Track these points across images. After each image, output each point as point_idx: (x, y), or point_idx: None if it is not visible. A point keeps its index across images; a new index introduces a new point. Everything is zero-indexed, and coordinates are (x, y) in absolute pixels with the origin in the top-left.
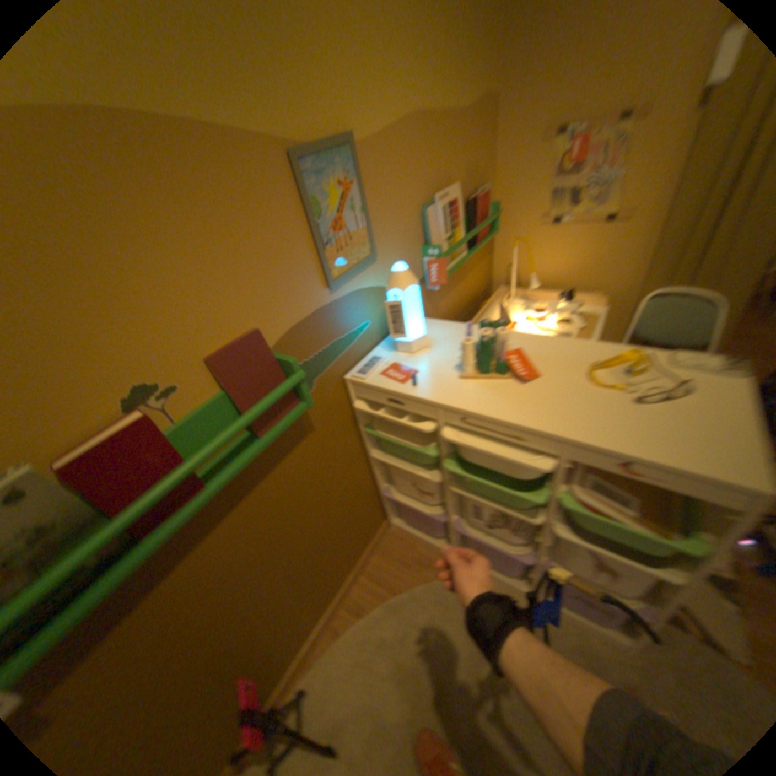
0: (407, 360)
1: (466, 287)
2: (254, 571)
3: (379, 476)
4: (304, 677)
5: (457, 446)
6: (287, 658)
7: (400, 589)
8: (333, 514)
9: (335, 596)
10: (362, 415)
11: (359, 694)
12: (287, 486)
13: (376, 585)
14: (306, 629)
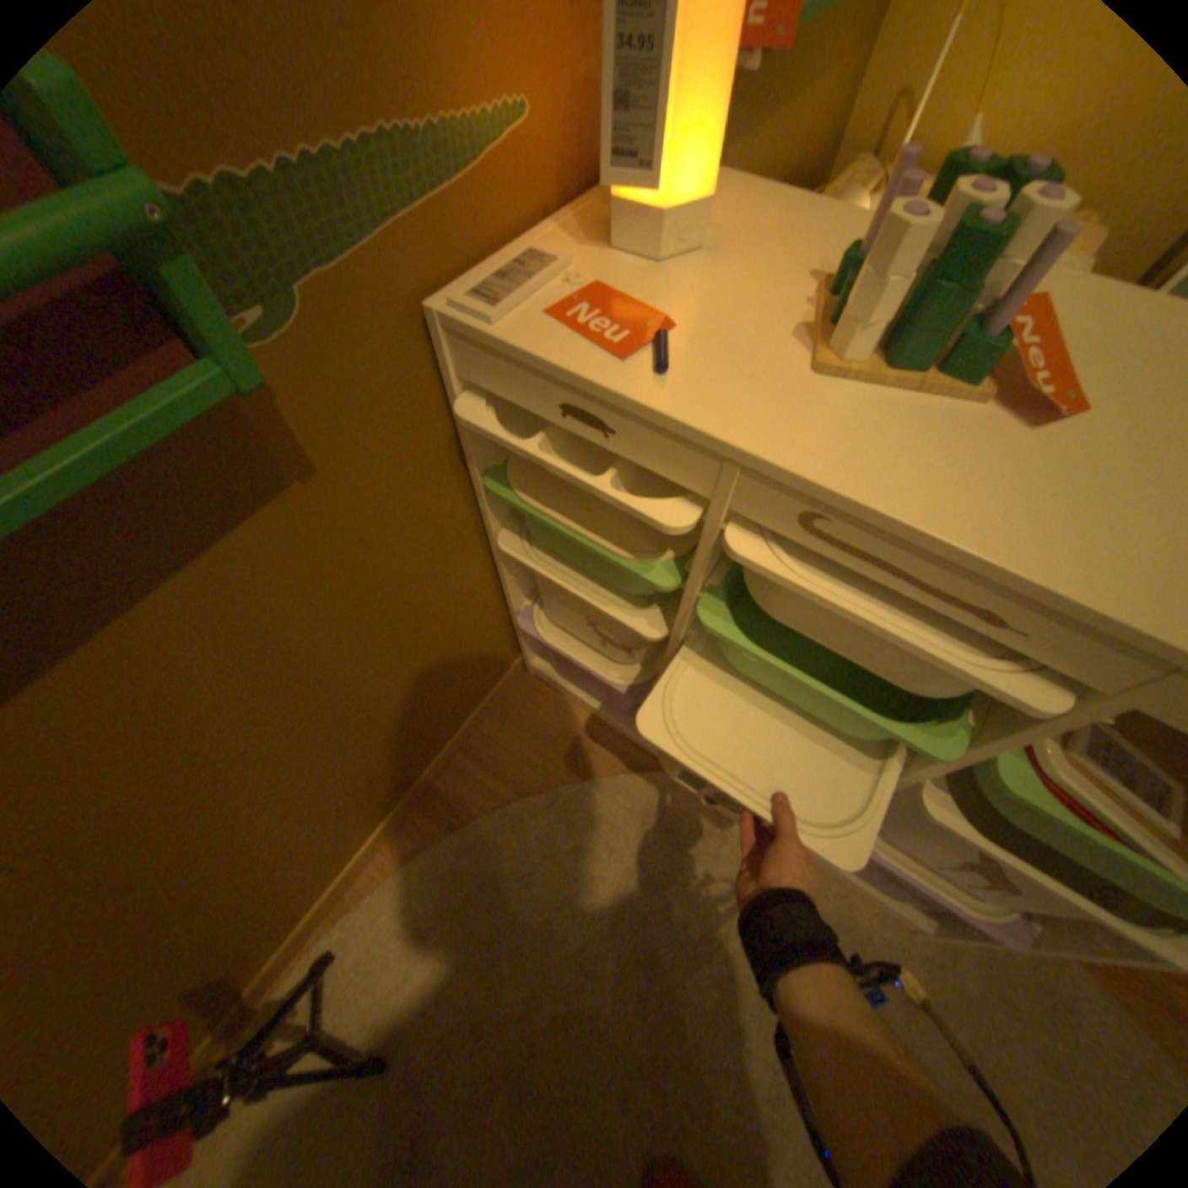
0: (646, 282)
1: (799, 125)
2: (153, 831)
3: (517, 585)
4: (337, 928)
5: (732, 567)
6: (299, 908)
7: (536, 787)
8: (400, 668)
9: (408, 793)
10: (484, 441)
11: (440, 966)
12: (233, 632)
13: (491, 774)
14: (341, 857)
